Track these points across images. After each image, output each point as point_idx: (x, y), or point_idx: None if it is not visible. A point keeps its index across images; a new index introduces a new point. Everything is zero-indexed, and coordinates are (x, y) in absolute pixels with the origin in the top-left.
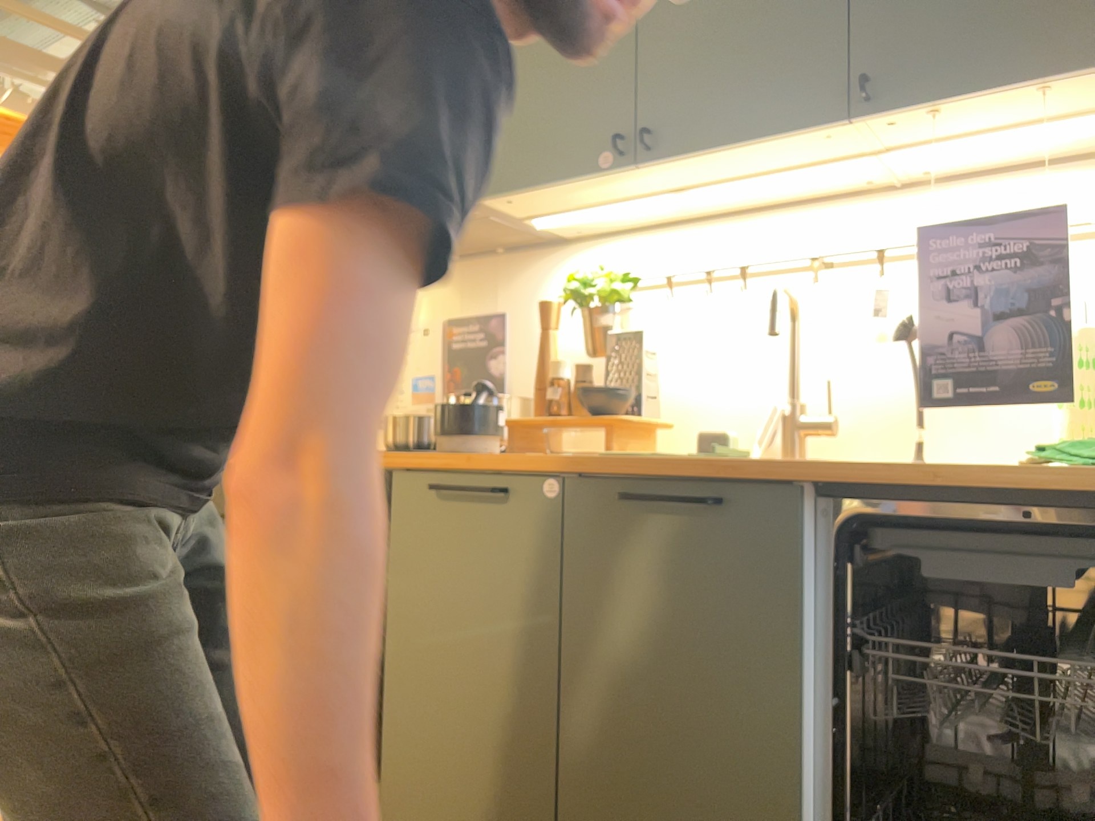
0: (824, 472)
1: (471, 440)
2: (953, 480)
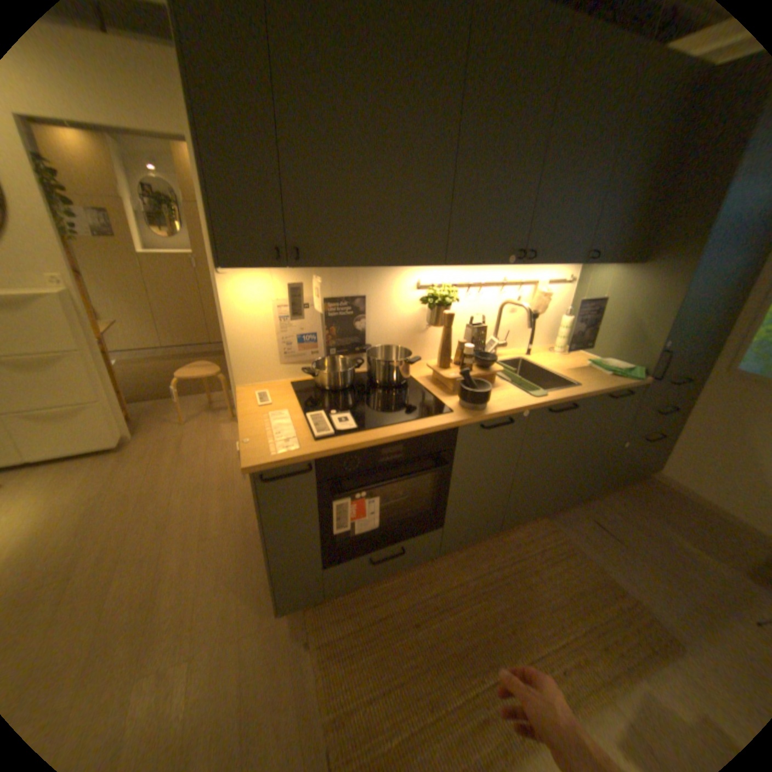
0: (600, 392)
1: (484, 400)
2: (619, 388)
